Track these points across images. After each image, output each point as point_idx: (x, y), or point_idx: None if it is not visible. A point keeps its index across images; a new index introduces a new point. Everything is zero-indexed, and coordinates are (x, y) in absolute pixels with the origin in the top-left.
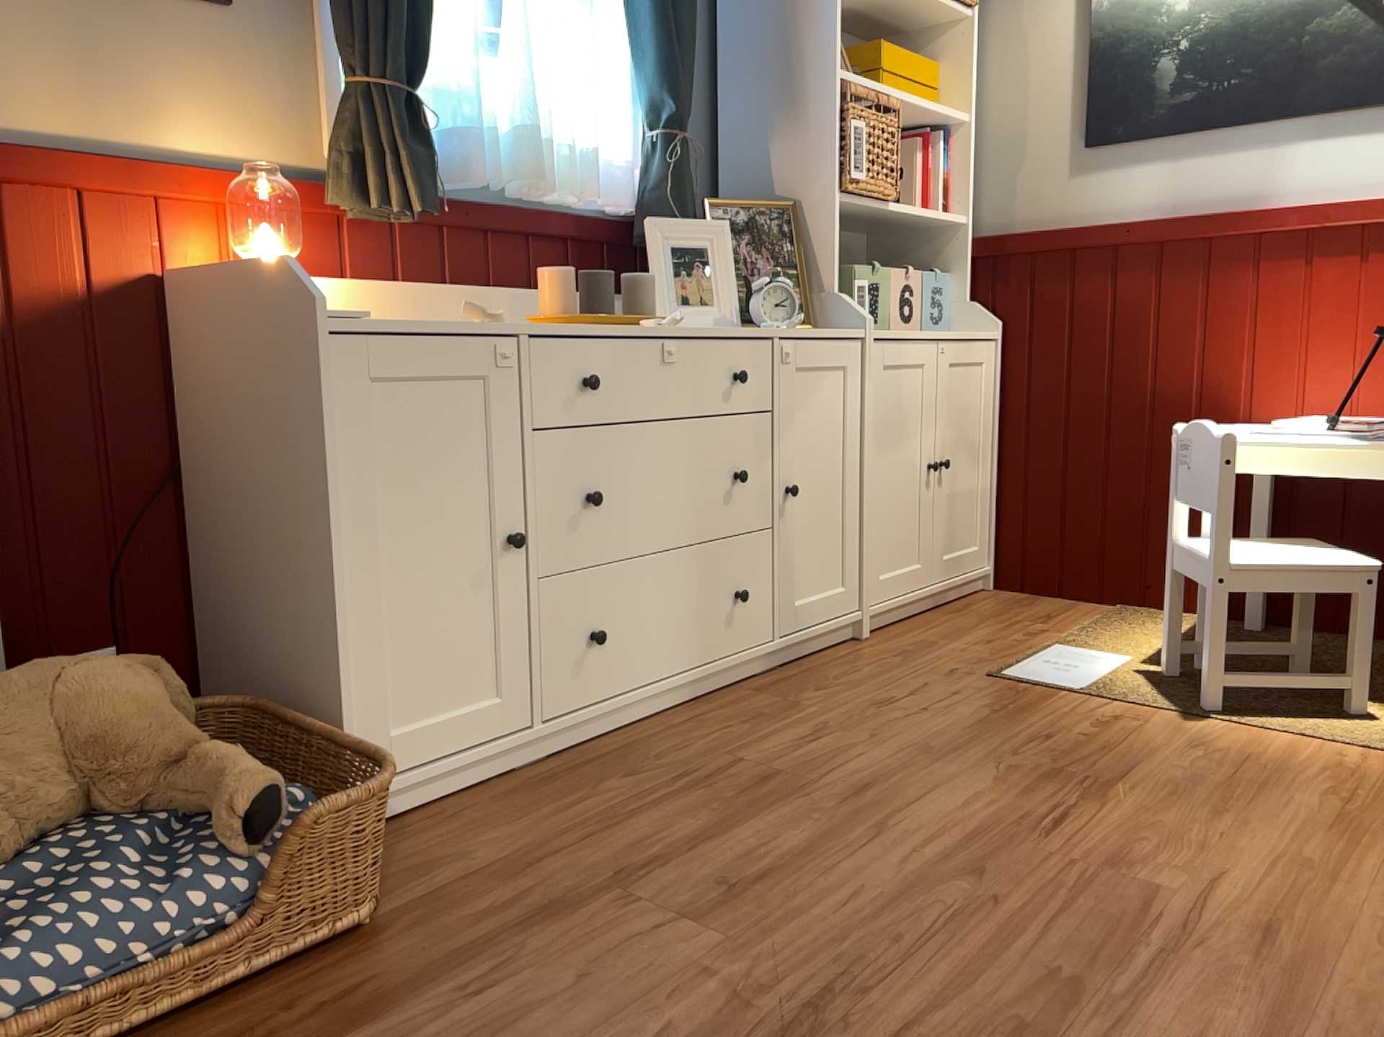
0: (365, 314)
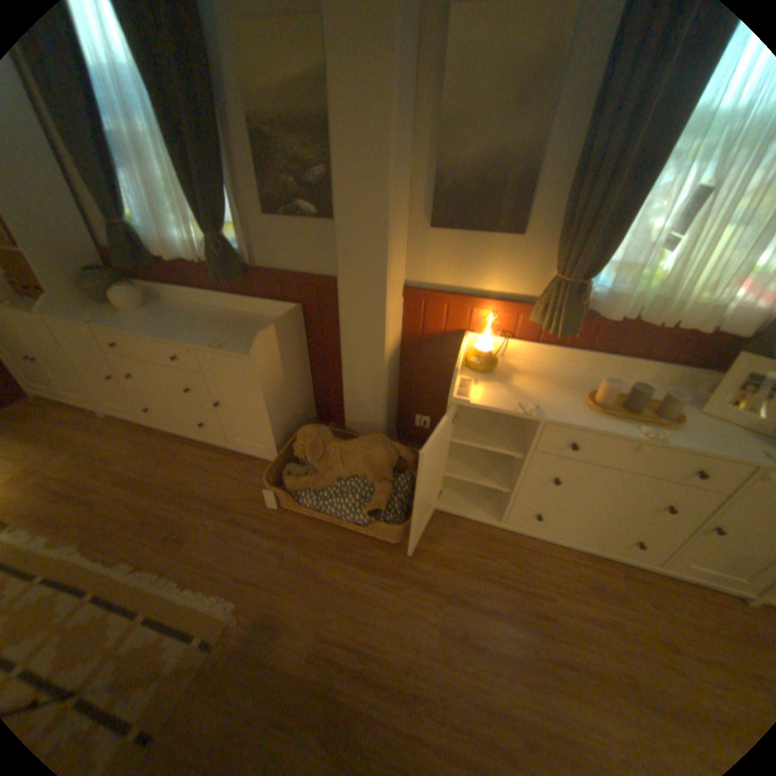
0: (470, 400)
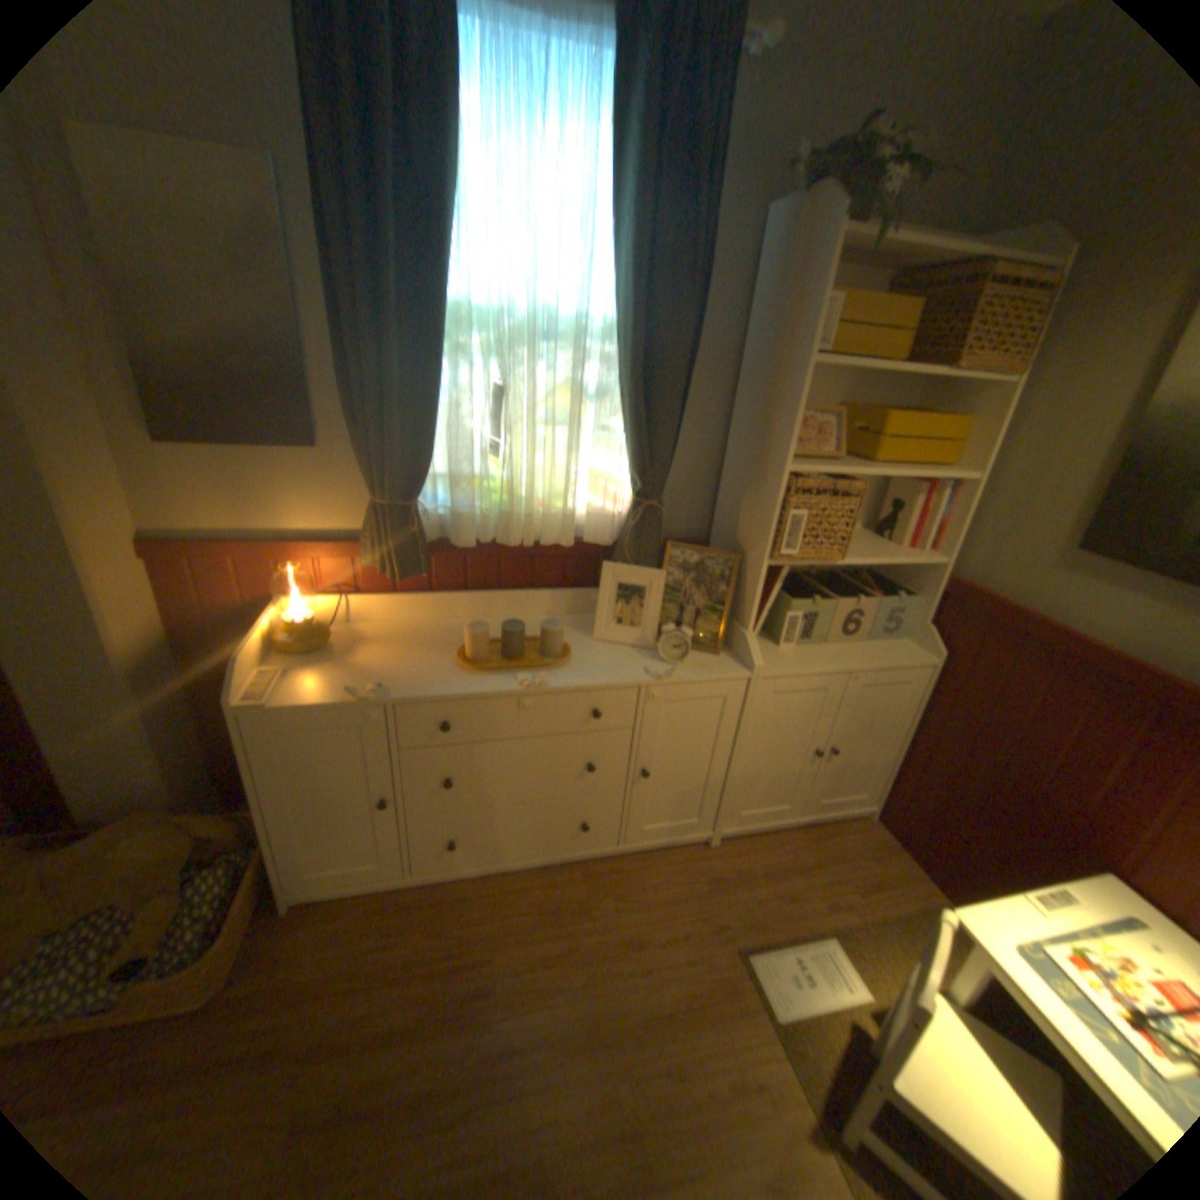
0: (267, 702)
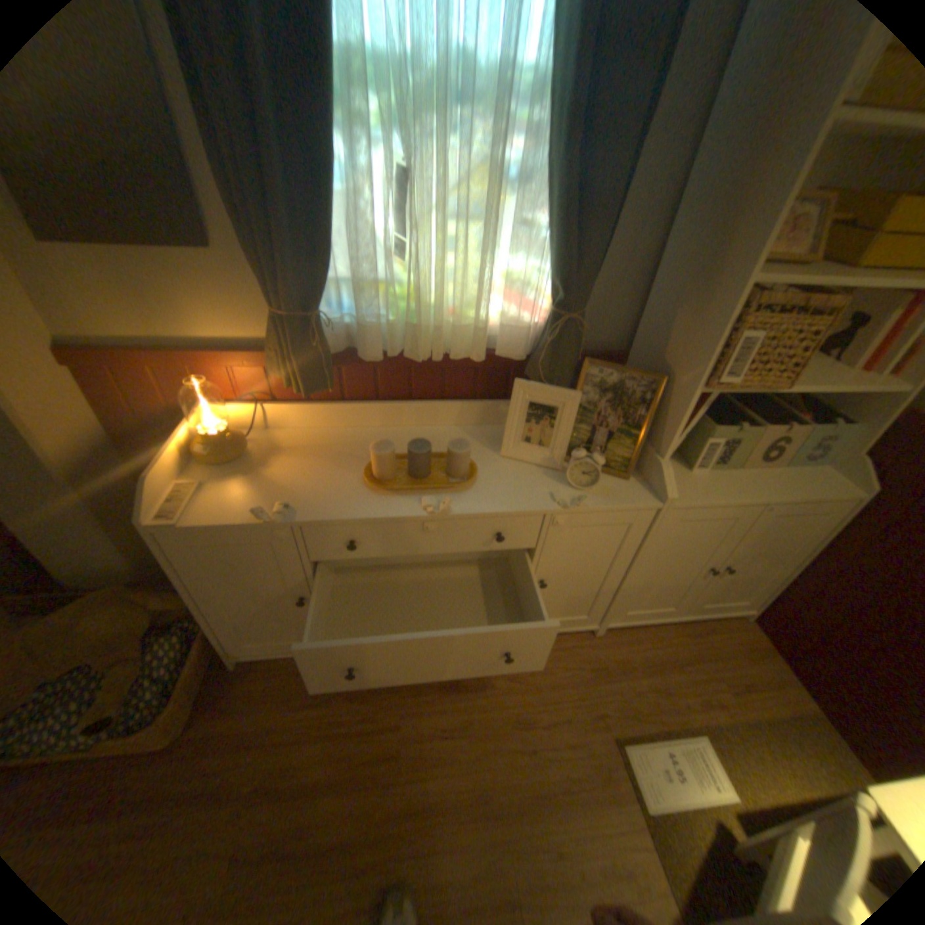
0: (178, 522)
